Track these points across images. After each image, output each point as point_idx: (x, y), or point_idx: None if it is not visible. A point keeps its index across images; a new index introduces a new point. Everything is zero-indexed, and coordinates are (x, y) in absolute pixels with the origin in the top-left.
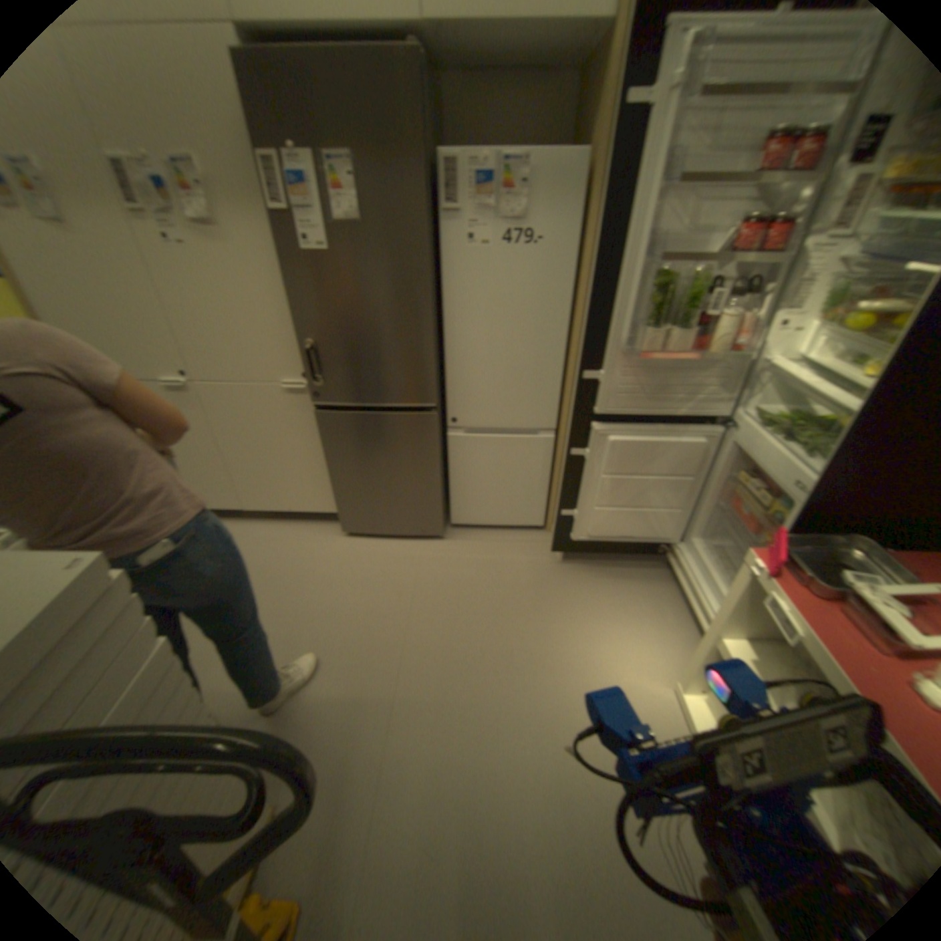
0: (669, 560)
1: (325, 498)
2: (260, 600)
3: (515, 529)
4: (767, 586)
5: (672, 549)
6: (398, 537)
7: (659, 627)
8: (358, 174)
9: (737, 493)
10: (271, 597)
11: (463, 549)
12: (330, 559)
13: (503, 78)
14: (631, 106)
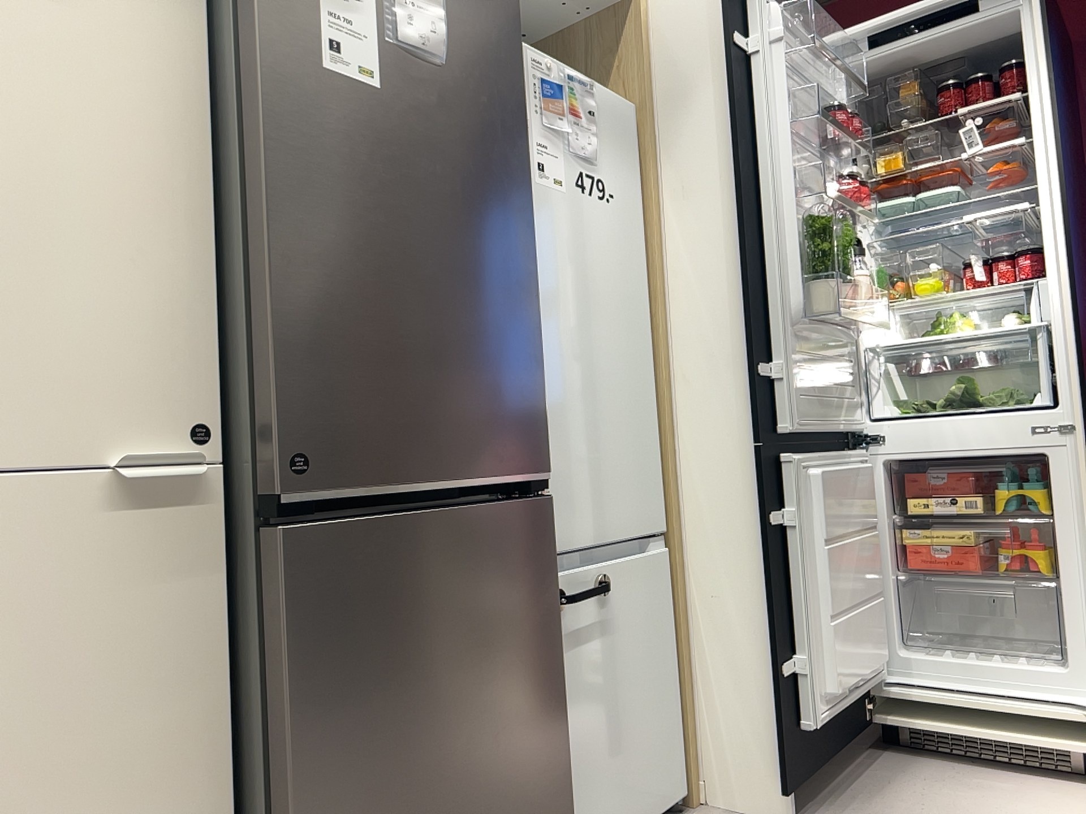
0: (888, 717)
1: None
2: None
3: None
4: None
5: (875, 698)
6: None
7: (1016, 796)
8: None
9: (902, 547)
10: None
11: None
12: None
13: None
14: (739, 46)
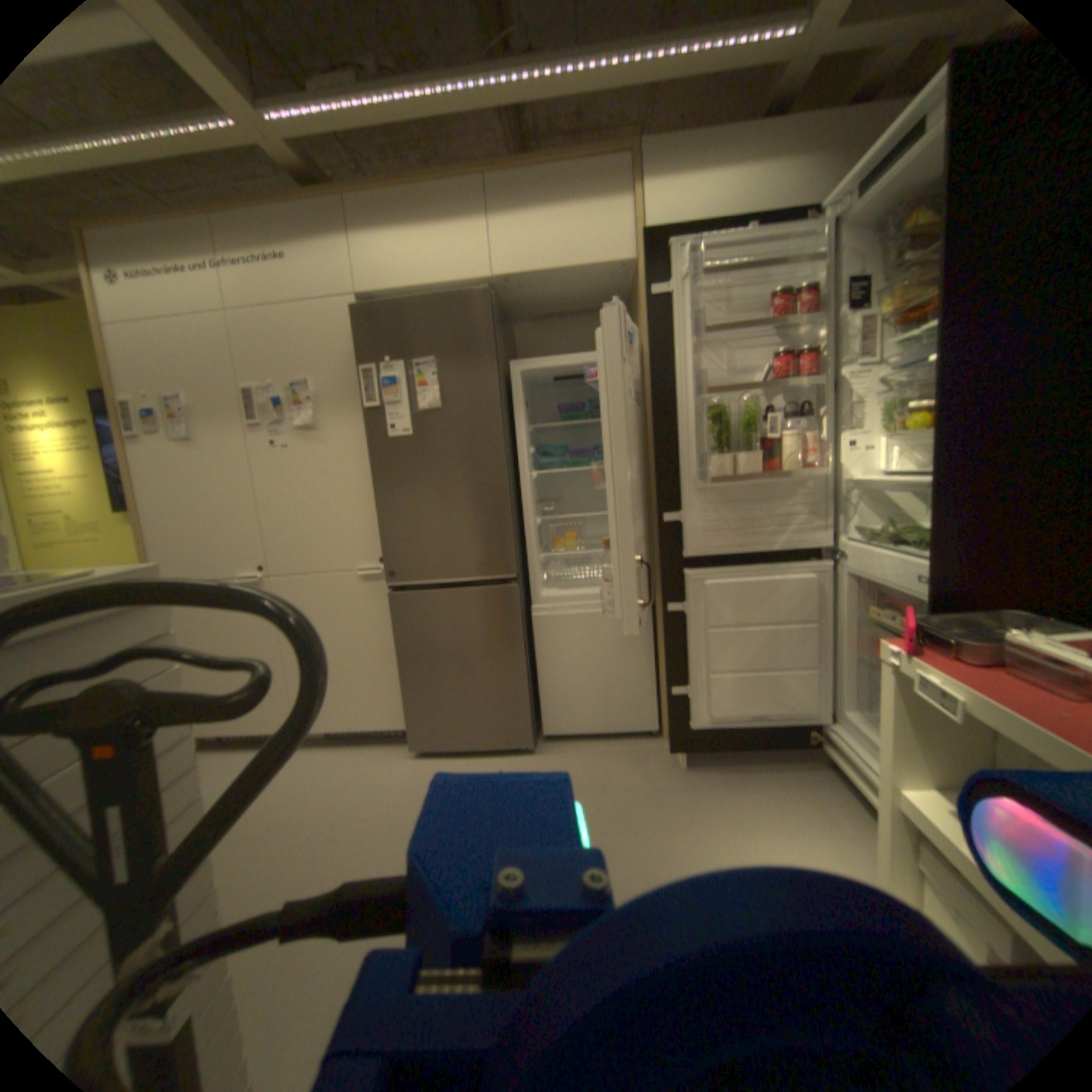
0: (827, 751)
1: (394, 708)
2: (300, 831)
3: (625, 737)
4: (910, 671)
5: (827, 736)
6: (479, 754)
7: (834, 839)
8: (442, 373)
9: (878, 640)
10: (314, 826)
11: (561, 762)
12: (394, 781)
13: (564, 321)
14: (655, 295)
